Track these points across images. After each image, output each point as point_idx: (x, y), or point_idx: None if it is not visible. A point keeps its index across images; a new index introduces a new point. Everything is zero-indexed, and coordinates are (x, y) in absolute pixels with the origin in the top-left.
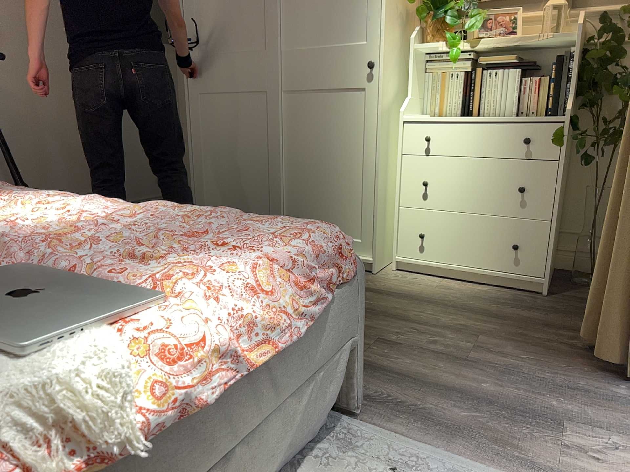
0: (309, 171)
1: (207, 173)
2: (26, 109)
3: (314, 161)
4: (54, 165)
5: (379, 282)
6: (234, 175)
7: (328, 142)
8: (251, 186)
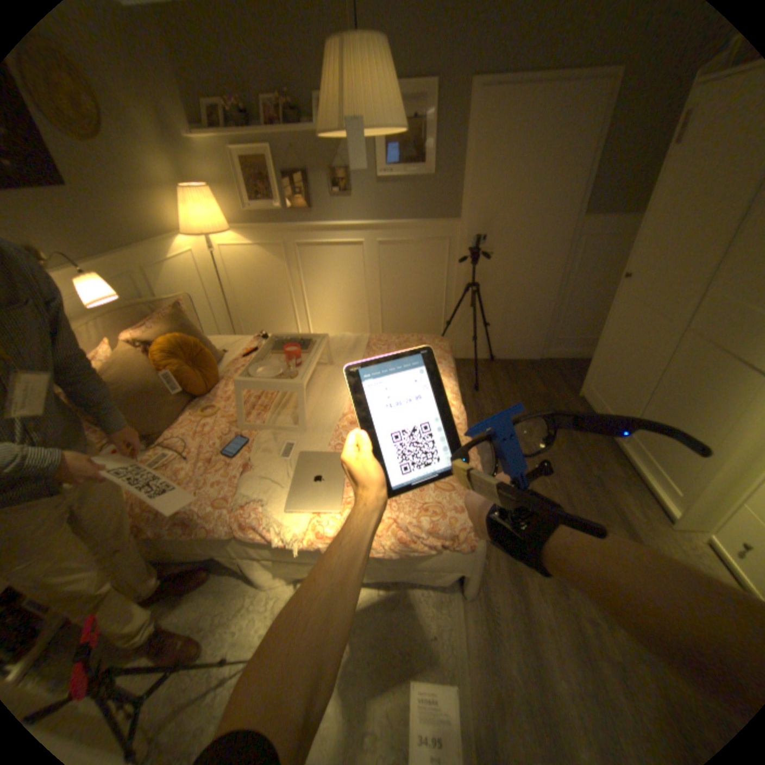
0: (675, 409)
1: (606, 355)
2: (506, 278)
3: (683, 405)
4: (514, 312)
5: (665, 540)
6: (621, 370)
7: (704, 399)
8: (627, 387)
